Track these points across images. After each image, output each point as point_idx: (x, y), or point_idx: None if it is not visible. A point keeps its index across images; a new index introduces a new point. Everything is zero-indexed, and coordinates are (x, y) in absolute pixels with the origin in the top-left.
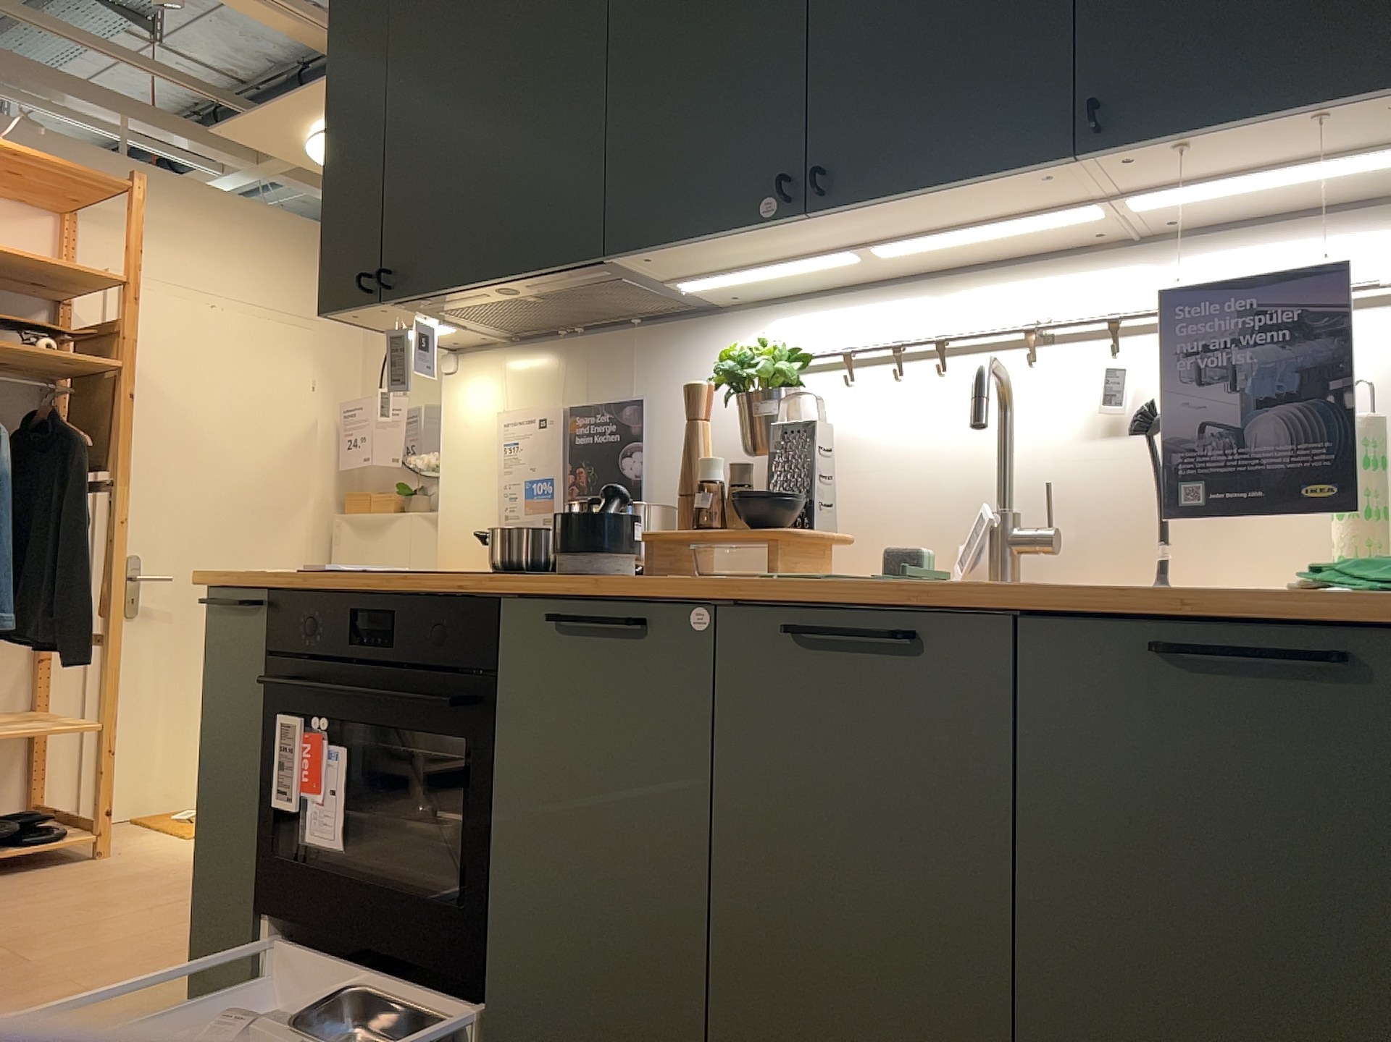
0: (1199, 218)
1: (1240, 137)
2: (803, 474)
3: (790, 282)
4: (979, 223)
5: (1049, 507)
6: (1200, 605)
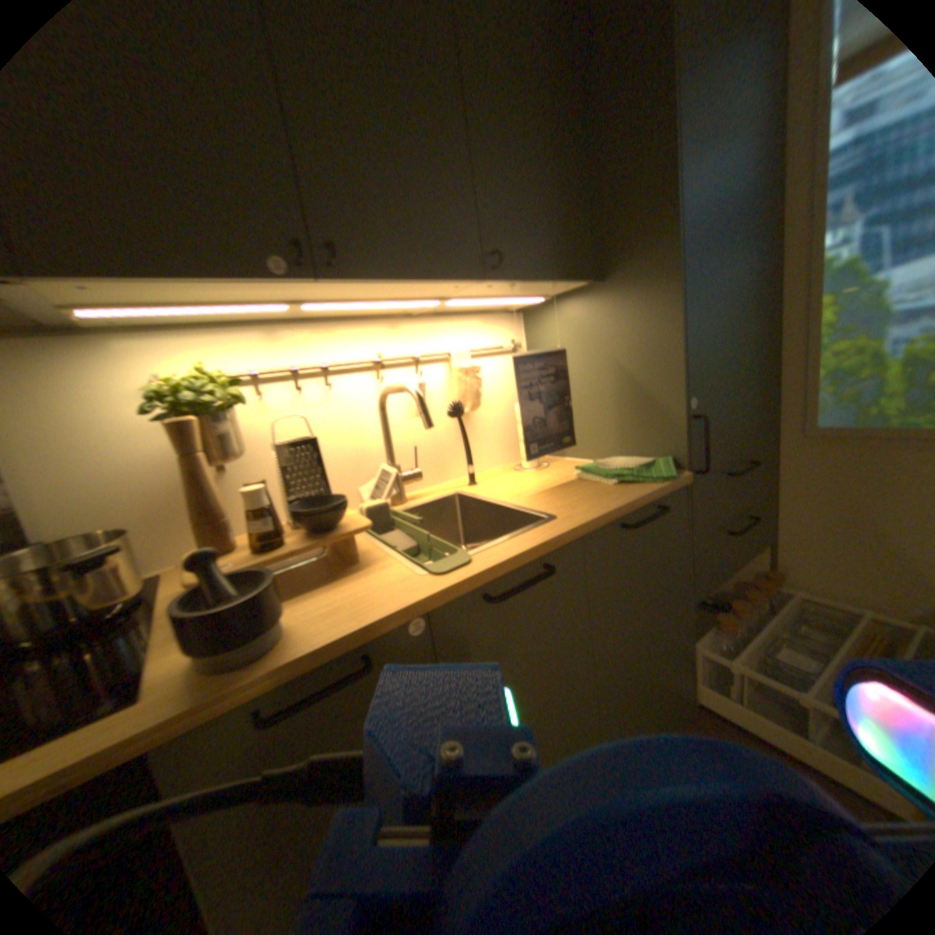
0: (442, 307)
1: (526, 283)
2: (311, 478)
3: (178, 315)
4: (382, 299)
5: (414, 457)
6: (632, 505)
